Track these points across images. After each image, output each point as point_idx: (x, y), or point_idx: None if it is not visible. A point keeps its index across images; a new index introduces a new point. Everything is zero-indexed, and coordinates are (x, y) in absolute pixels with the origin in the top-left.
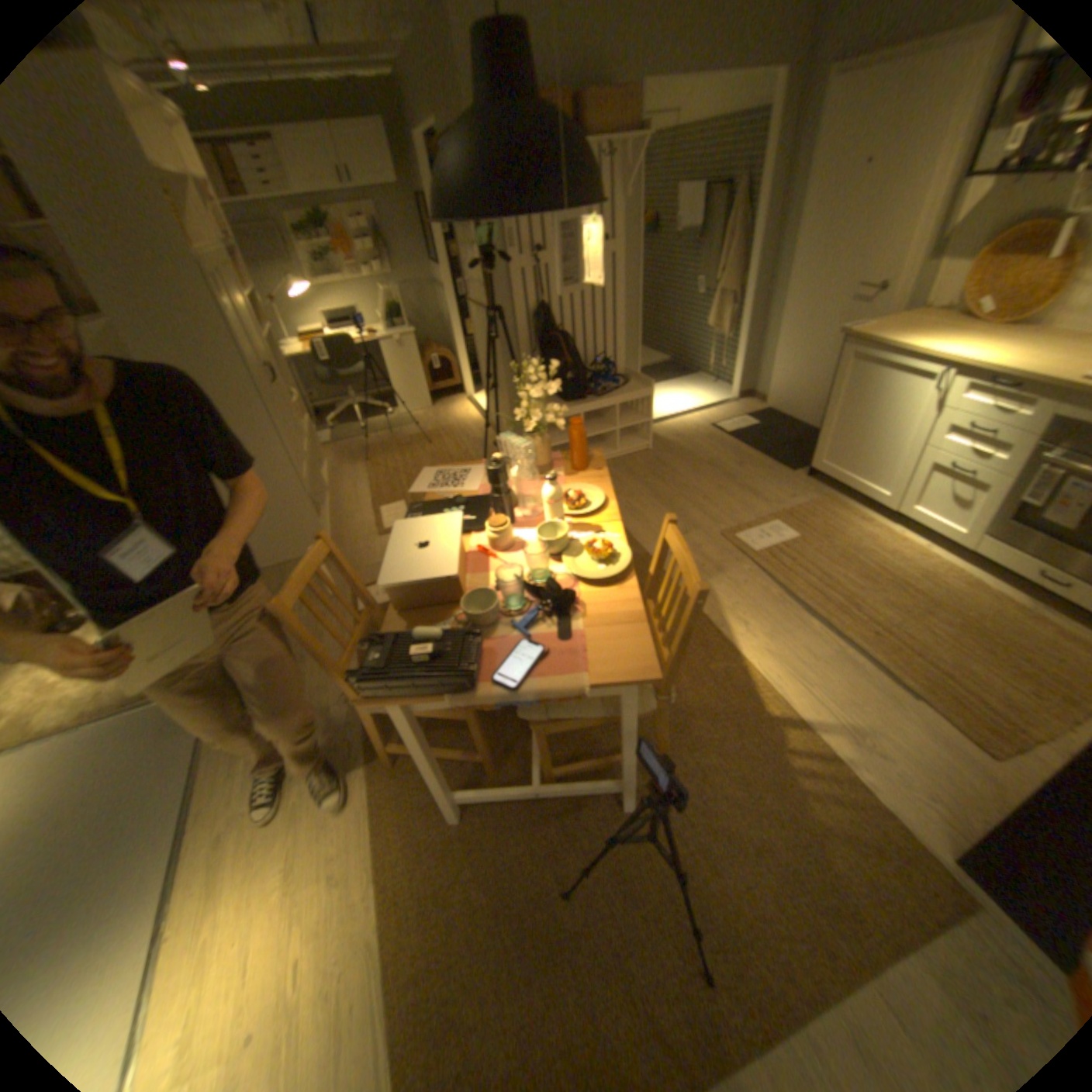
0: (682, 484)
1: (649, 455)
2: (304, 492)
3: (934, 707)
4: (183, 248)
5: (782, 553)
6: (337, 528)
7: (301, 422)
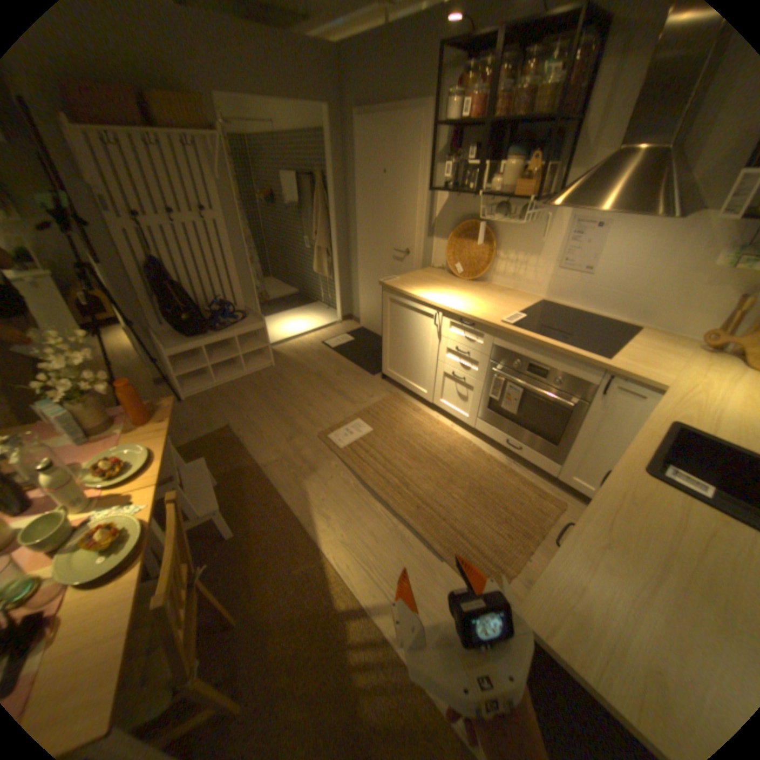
0: (293, 394)
1: (271, 371)
2: None
3: (451, 565)
4: None
5: (358, 446)
6: None
7: None
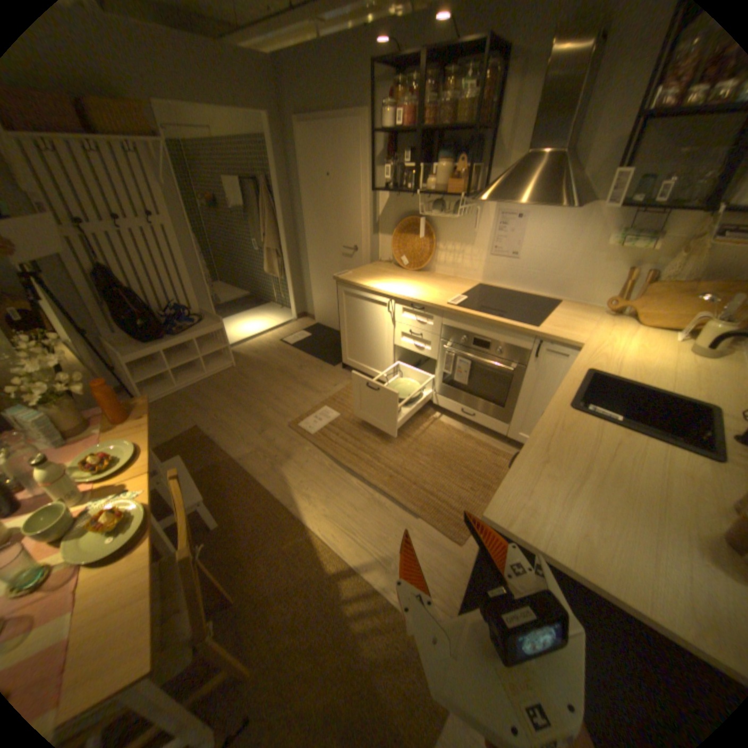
0: (259, 390)
1: (234, 370)
2: None
3: (426, 519)
4: None
5: (329, 430)
6: None
7: None
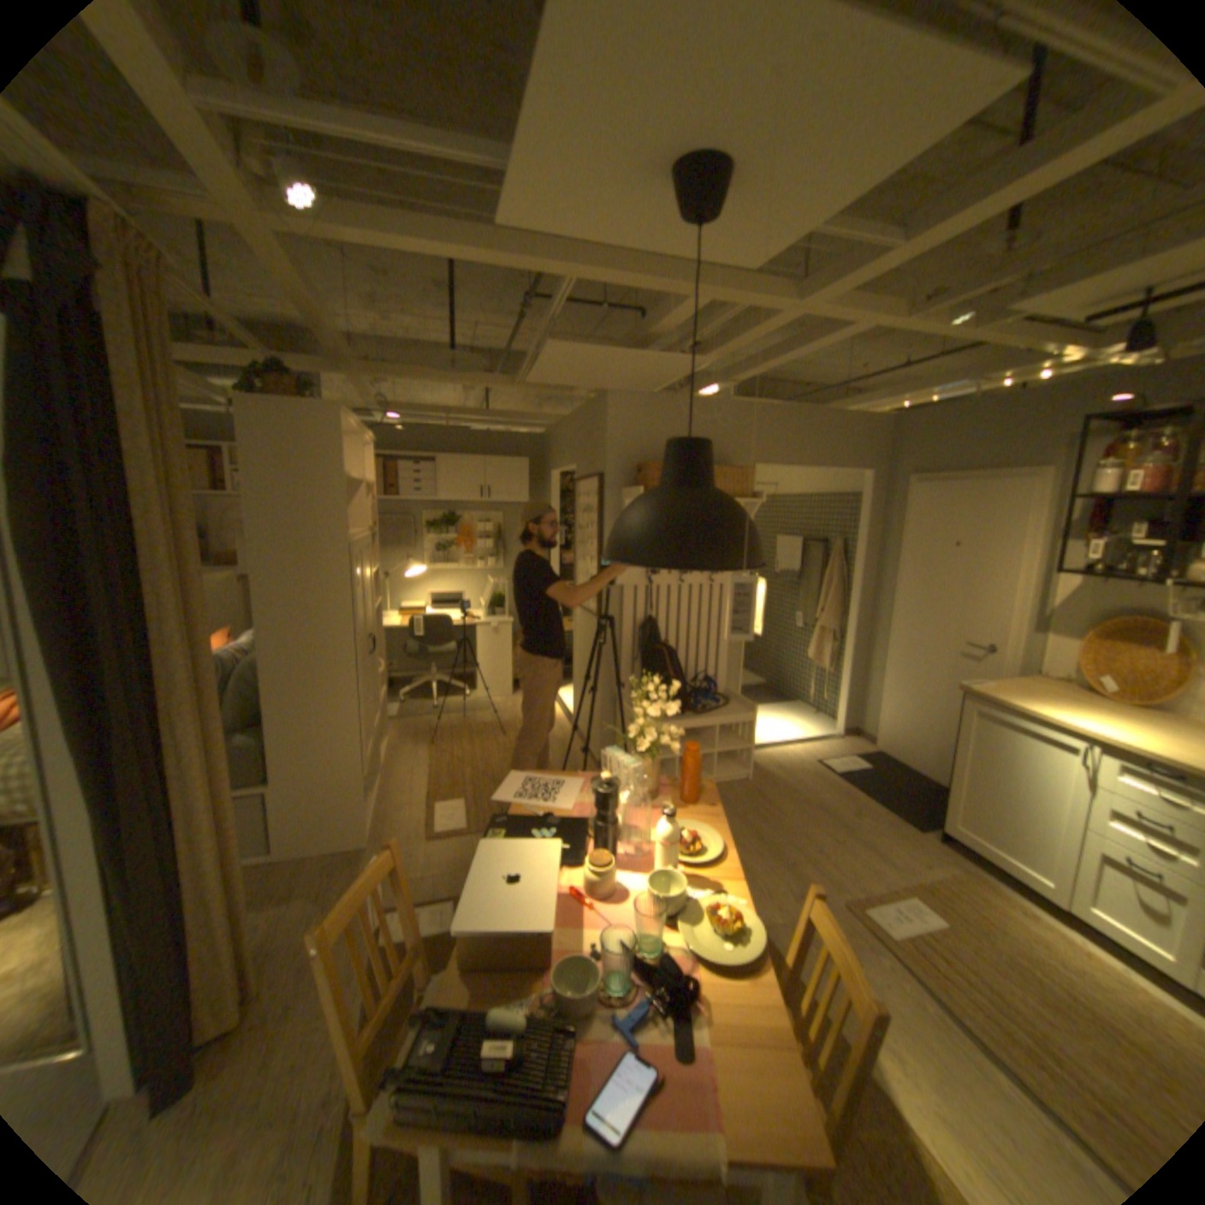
0: (791, 829)
1: (749, 786)
2: (360, 775)
3: None
4: (341, 534)
5: (930, 949)
6: (378, 823)
7: (377, 694)
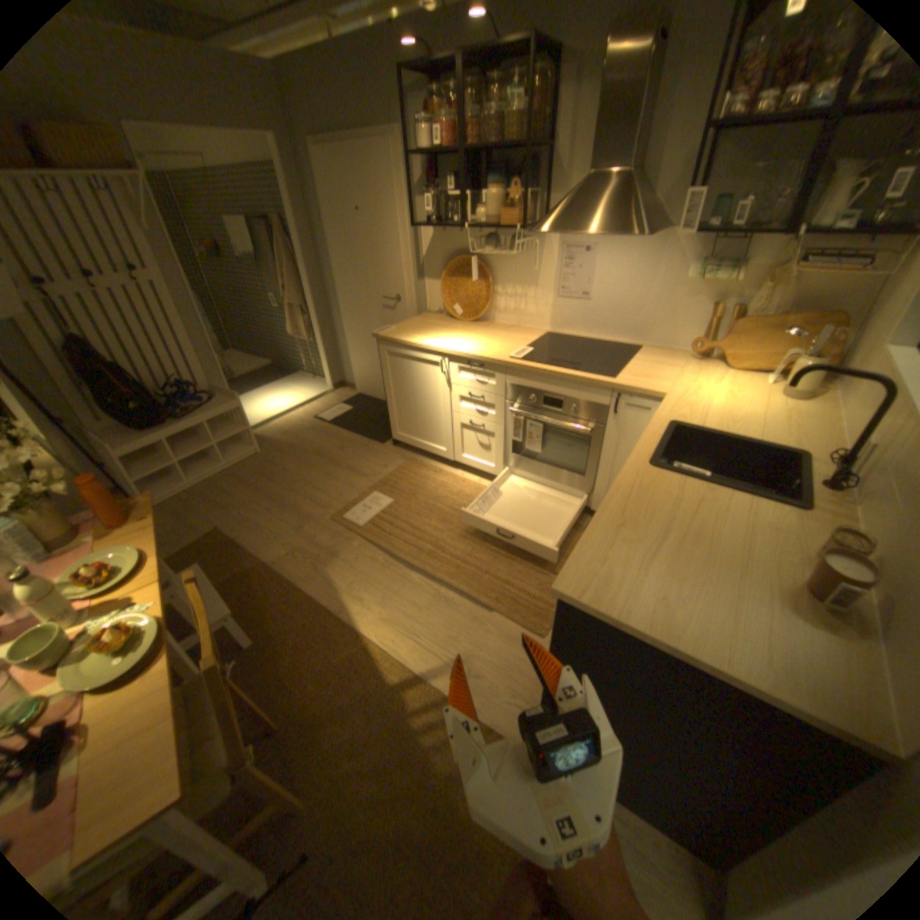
0: (292, 479)
1: (258, 458)
2: None
3: (501, 612)
4: None
5: (381, 520)
6: None
7: None
